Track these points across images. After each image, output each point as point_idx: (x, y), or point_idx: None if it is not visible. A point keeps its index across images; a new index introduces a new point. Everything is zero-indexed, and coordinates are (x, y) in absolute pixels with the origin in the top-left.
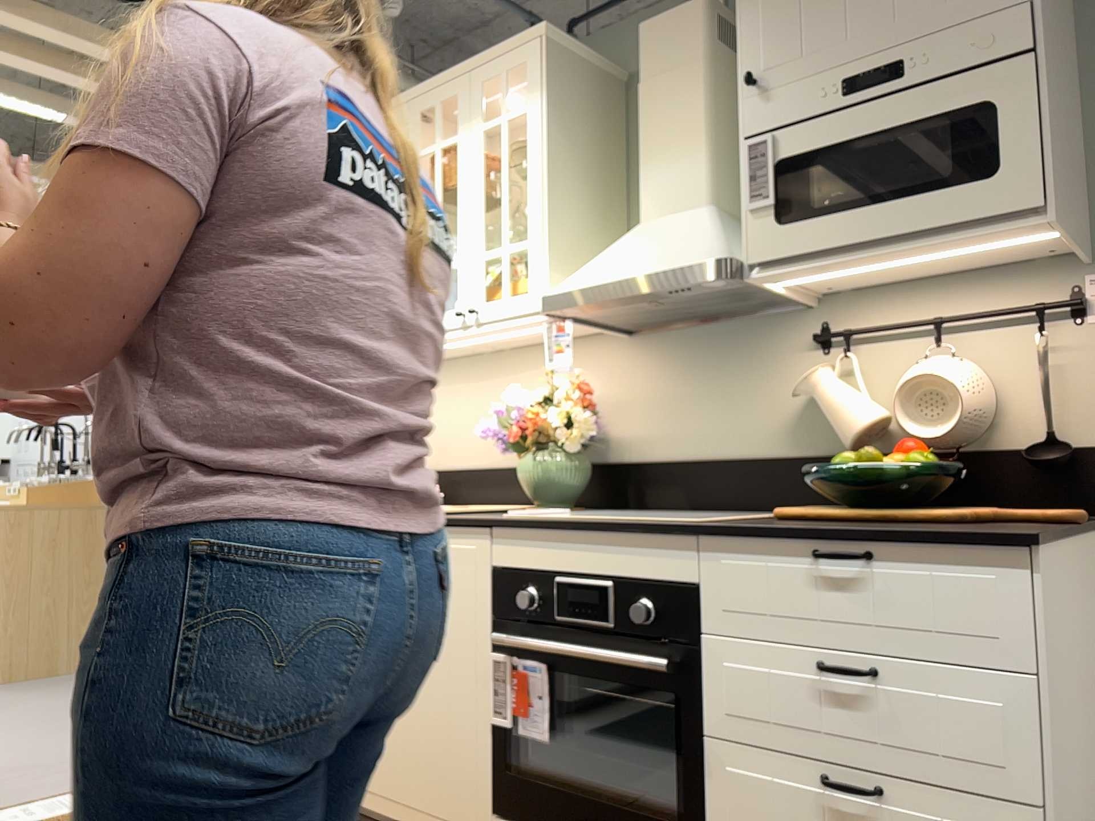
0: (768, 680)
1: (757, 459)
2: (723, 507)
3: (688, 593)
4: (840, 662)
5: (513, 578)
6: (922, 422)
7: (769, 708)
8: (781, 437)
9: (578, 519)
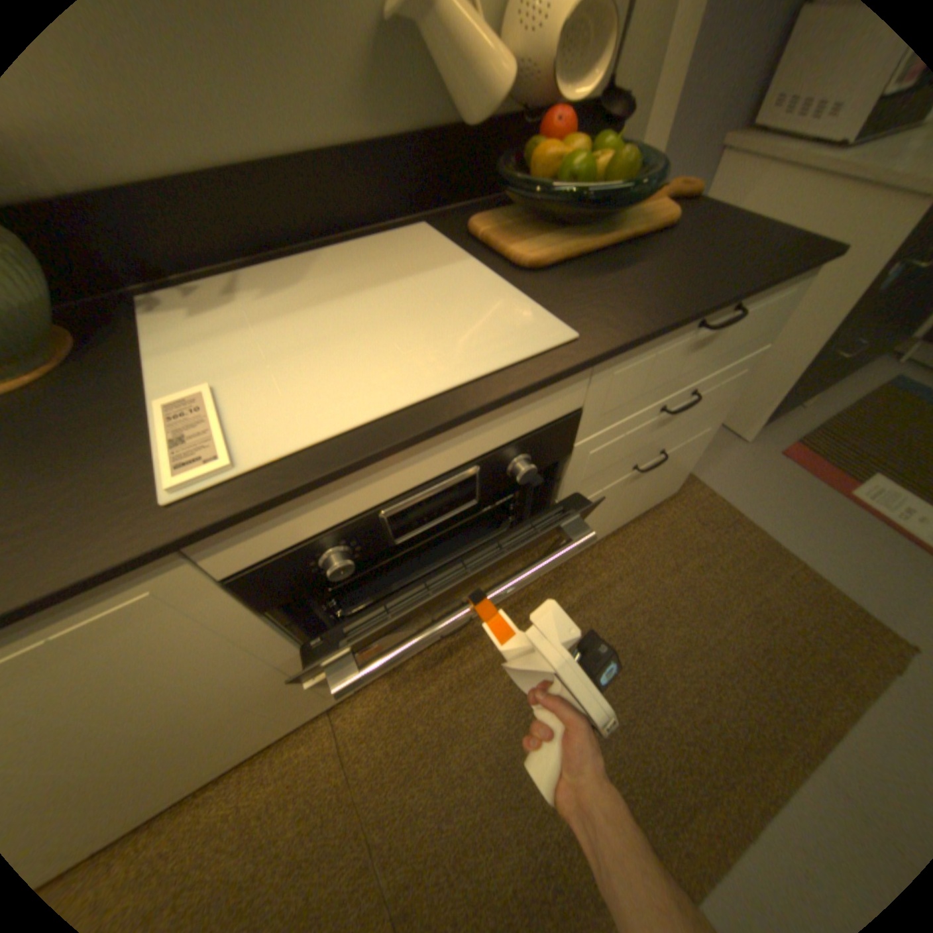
0: (620, 441)
1: (323, 148)
2: (294, 238)
3: (565, 421)
4: (676, 399)
5: (278, 561)
6: (563, 75)
7: (614, 456)
8: (349, 103)
9: (363, 415)
